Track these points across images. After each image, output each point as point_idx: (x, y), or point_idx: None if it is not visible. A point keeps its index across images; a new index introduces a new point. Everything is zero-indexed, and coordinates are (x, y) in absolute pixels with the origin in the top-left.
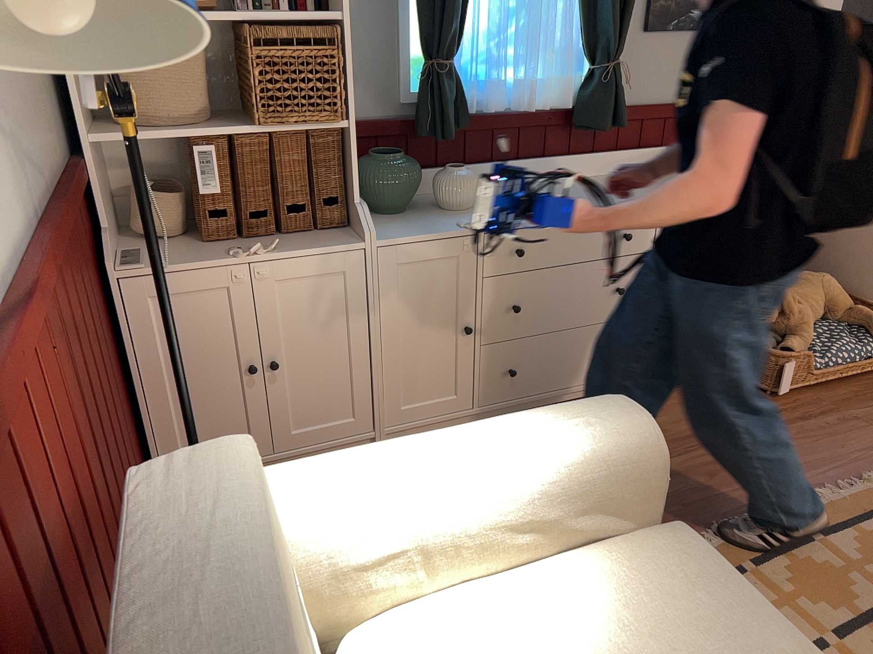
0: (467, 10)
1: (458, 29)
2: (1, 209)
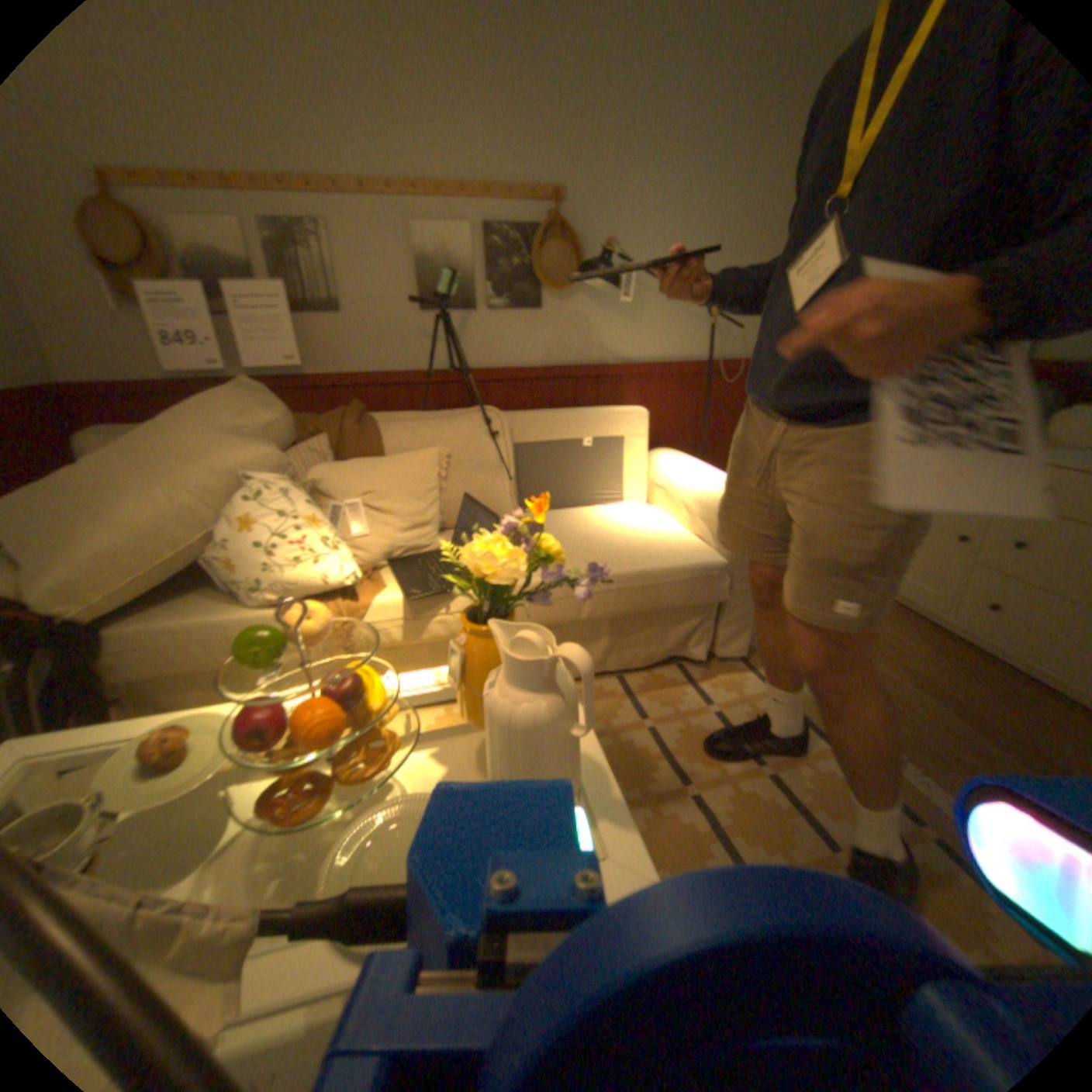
0: None
1: None
2: (692, 344)
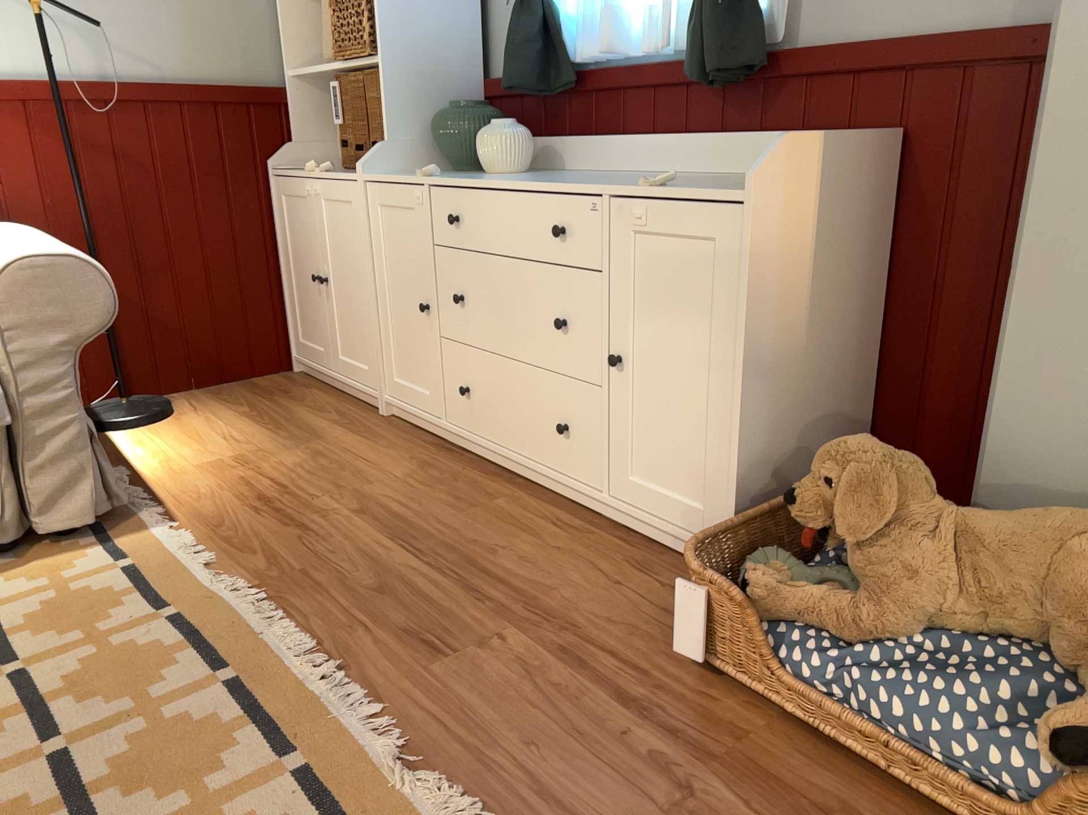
0: None
1: None
2: (40, 59)
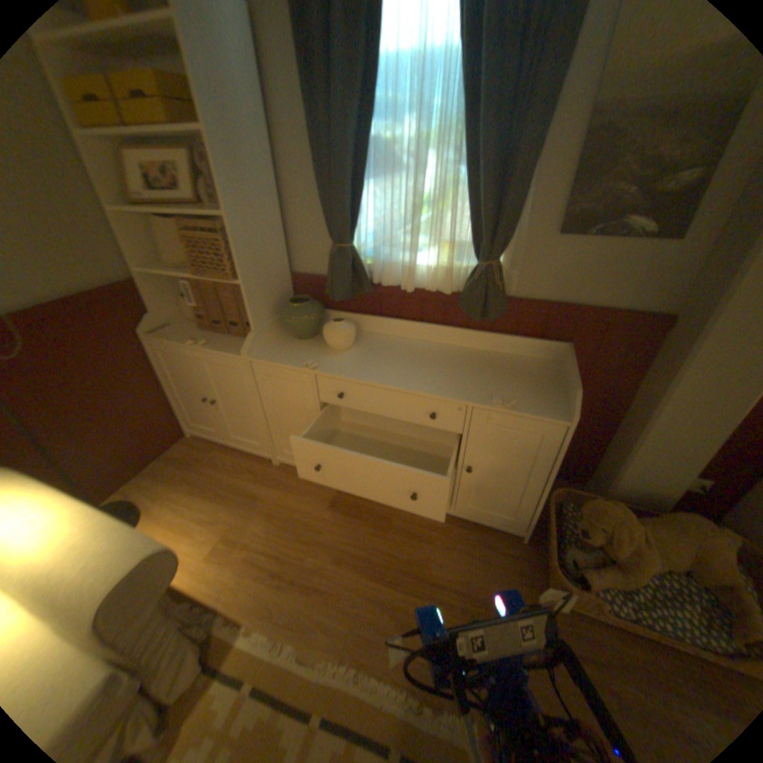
0: (363, 206)
1: (349, 221)
2: None
